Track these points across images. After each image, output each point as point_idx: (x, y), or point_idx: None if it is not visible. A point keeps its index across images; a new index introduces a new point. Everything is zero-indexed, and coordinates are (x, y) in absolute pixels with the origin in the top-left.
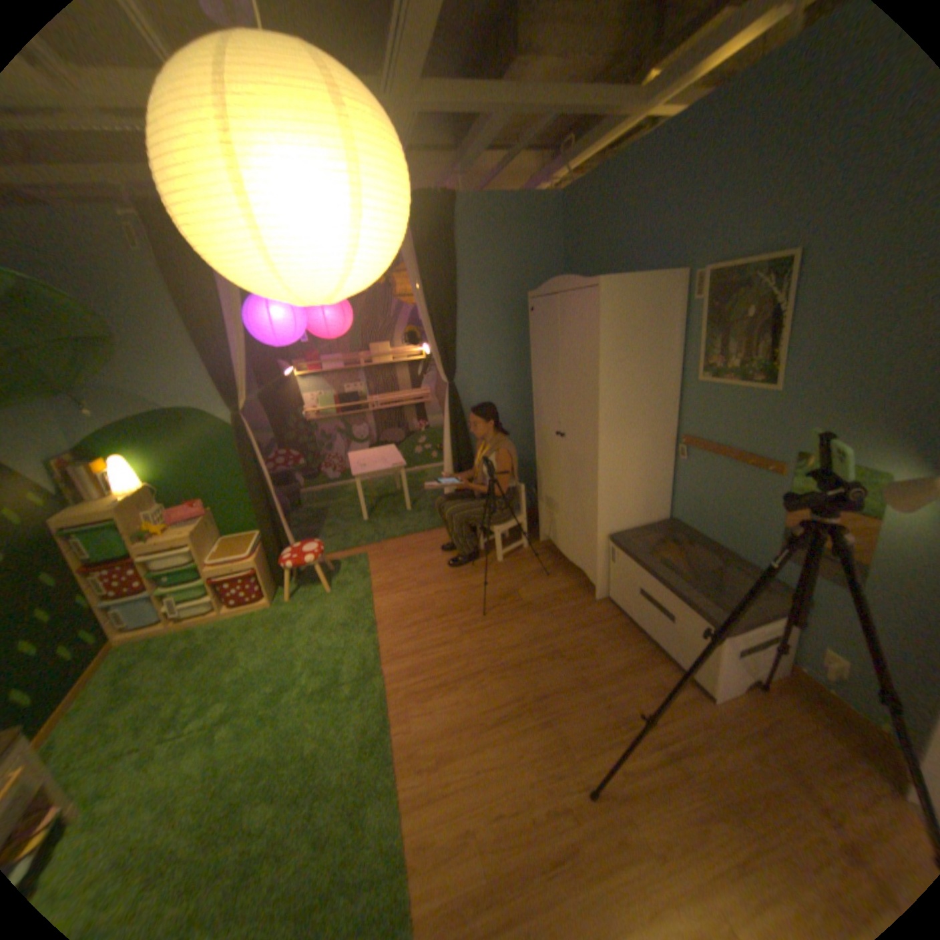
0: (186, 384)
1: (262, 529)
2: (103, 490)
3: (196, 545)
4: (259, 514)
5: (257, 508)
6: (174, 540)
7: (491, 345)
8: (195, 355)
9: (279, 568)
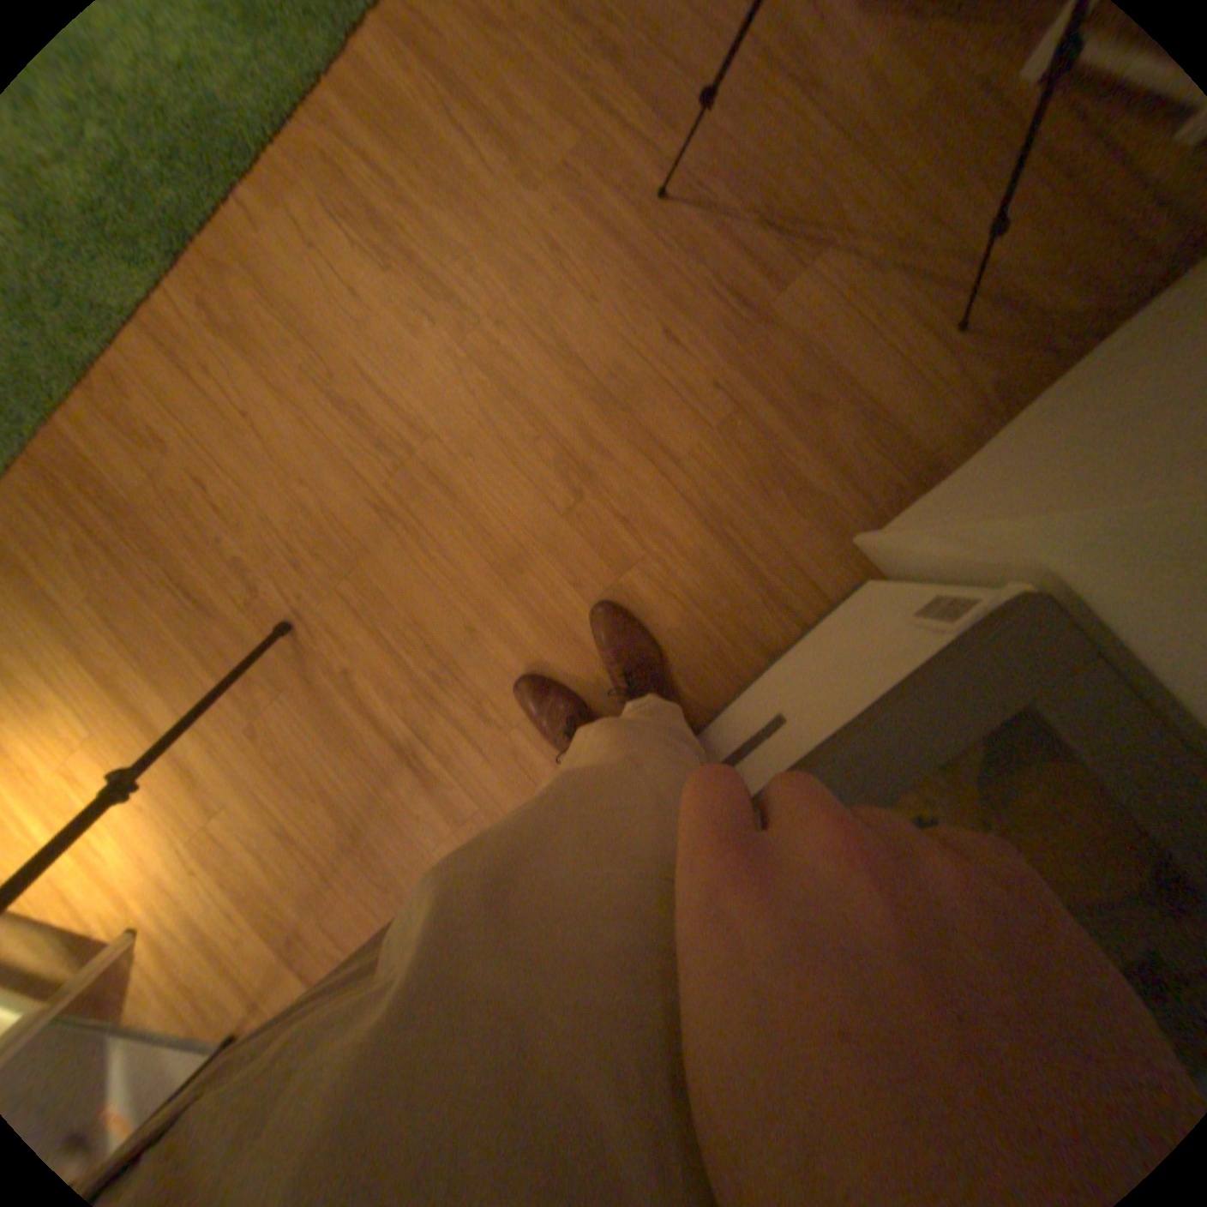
0: None
1: None
2: None
3: None
4: None
5: None
6: None
7: None
8: None
9: None
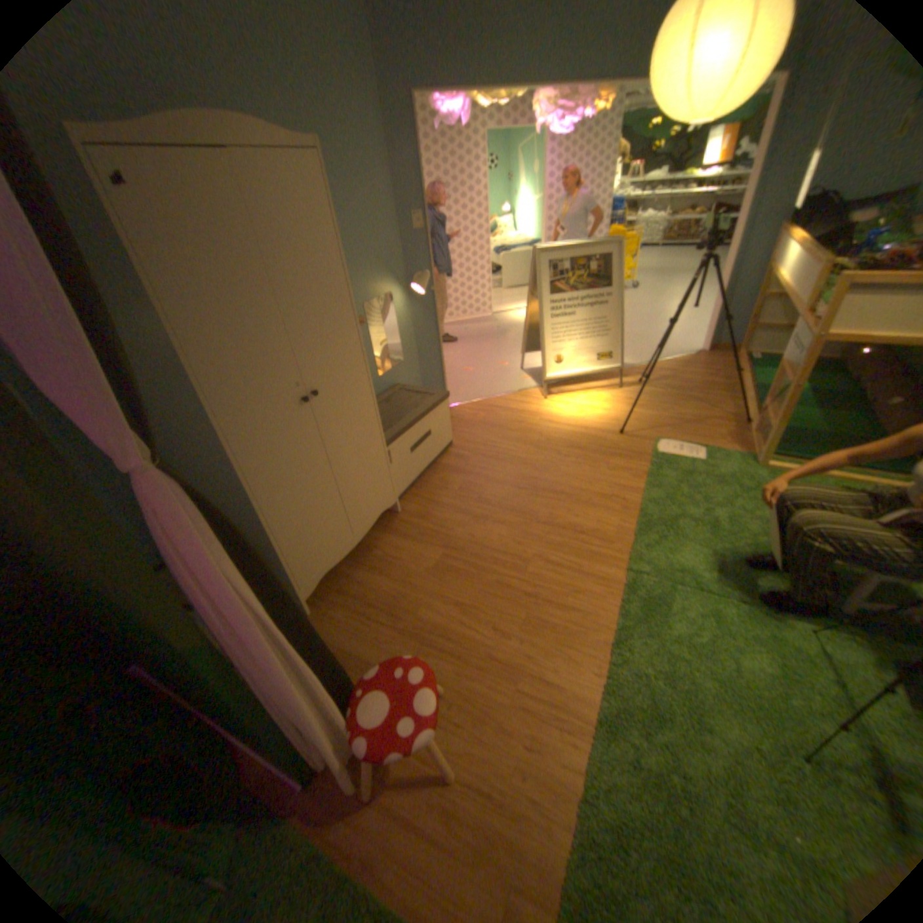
0: None
1: None
2: None
3: None
4: None
5: None
6: None
7: None
8: None
9: None
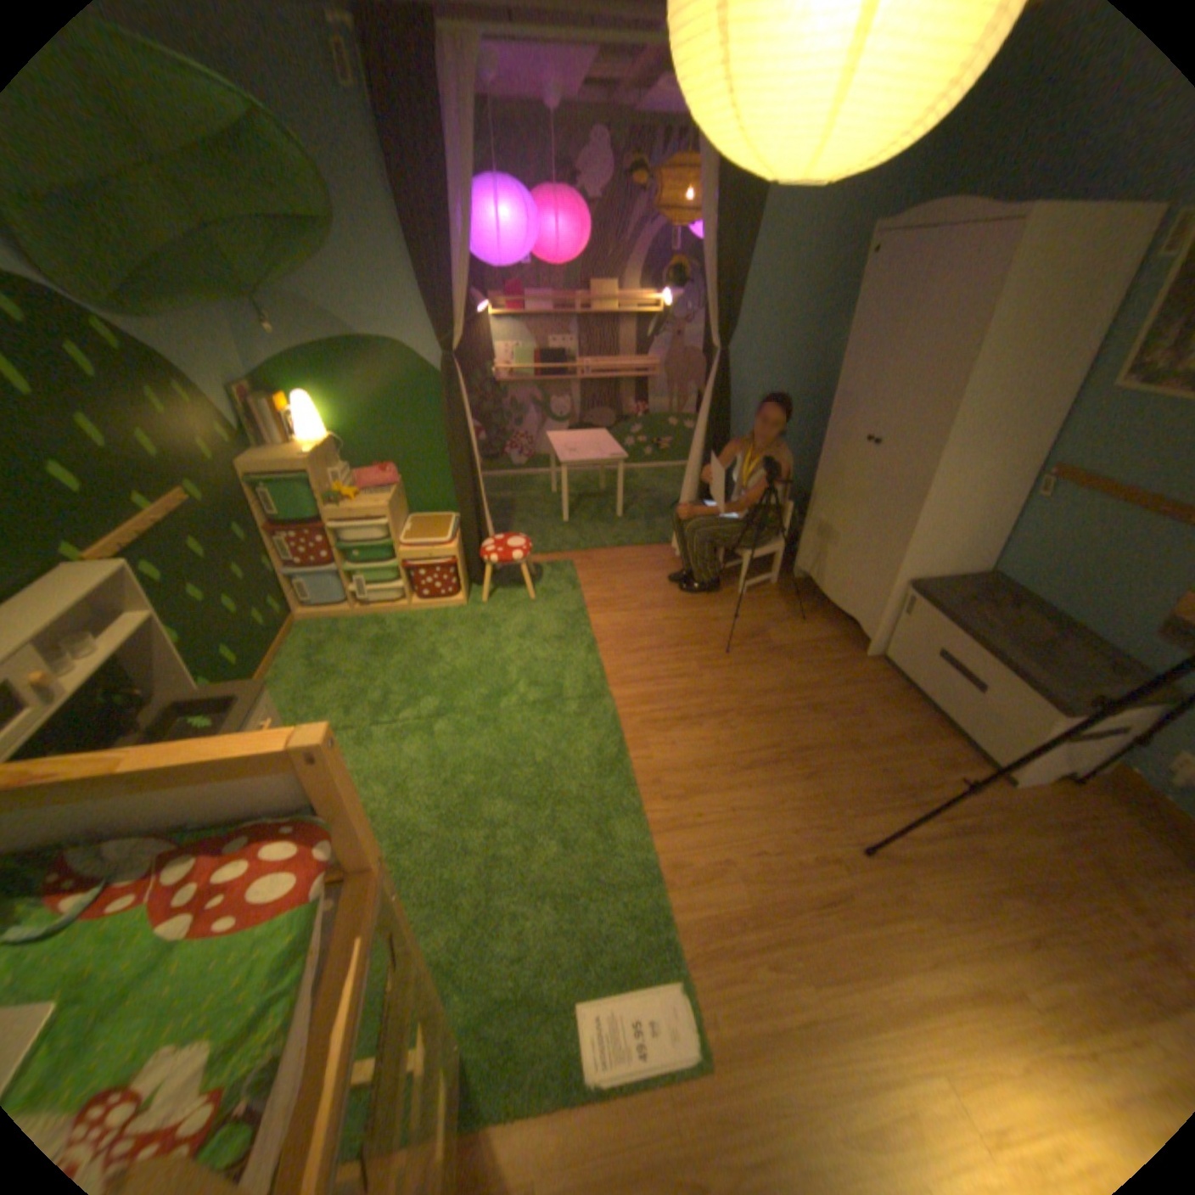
0: (388, 305)
1: (462, 512)
2: (286, 434)
3: (392, 518)
4: (461, 492)
5: (460, 483)
6: (371, 508)
7: (787, 301)
8: (404, 263)
9: (477, 561)
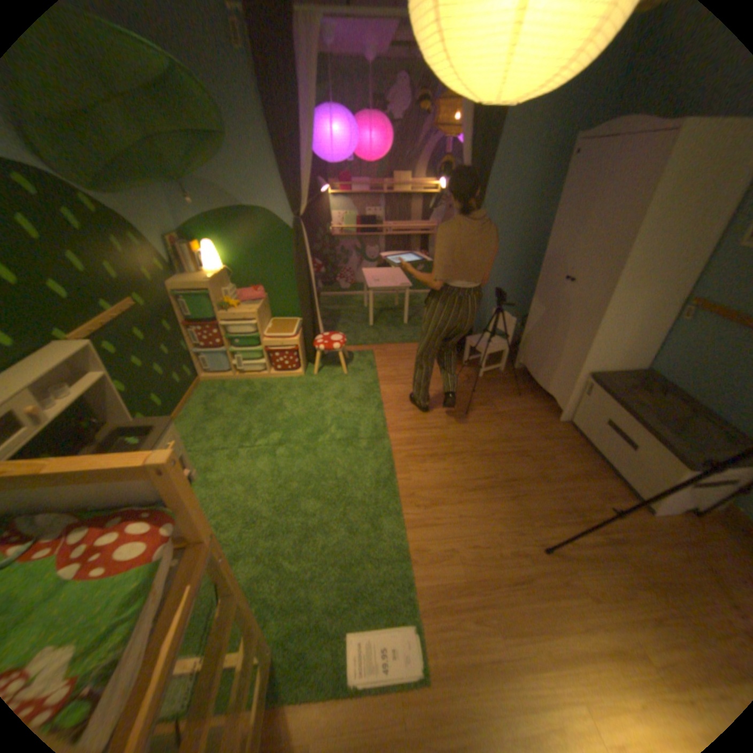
0: (261, 187)
1: (303, 317)
2: (197, 266)
3: (259, 320)
4: (303, 305)
5: (302, 300)
6: (246, 313)
7: (518, 186)
8: (271, 160)
9: (311, 349)
